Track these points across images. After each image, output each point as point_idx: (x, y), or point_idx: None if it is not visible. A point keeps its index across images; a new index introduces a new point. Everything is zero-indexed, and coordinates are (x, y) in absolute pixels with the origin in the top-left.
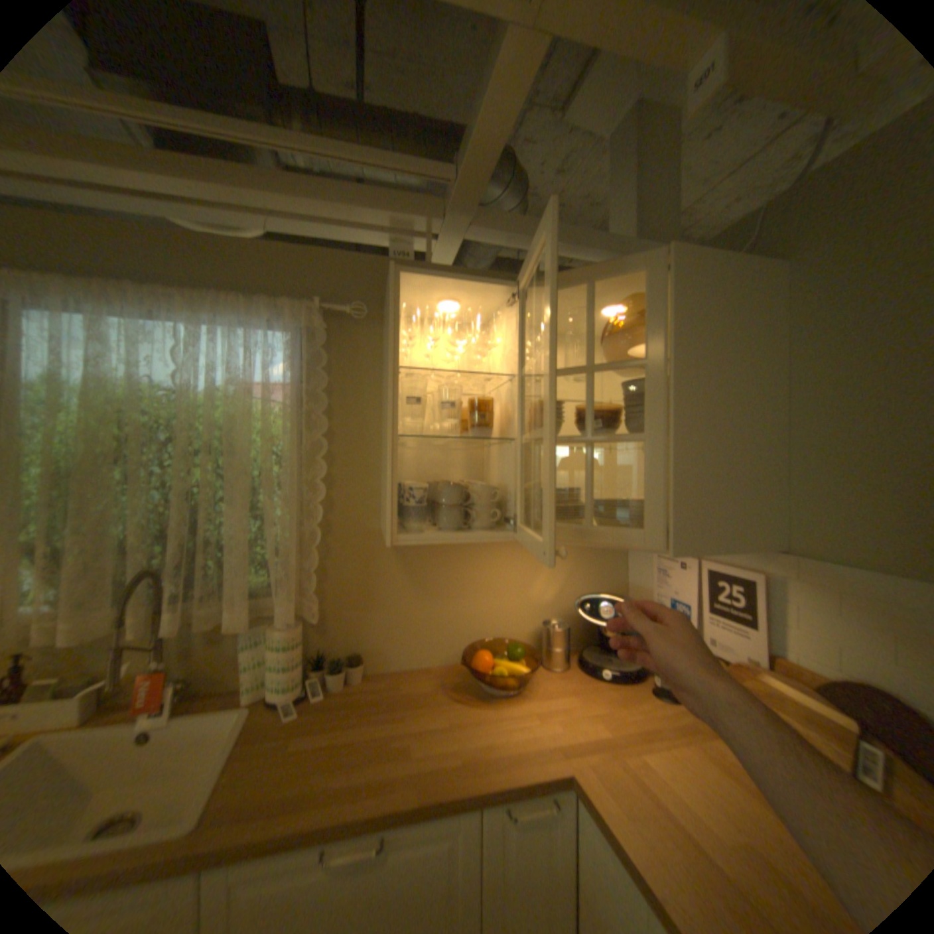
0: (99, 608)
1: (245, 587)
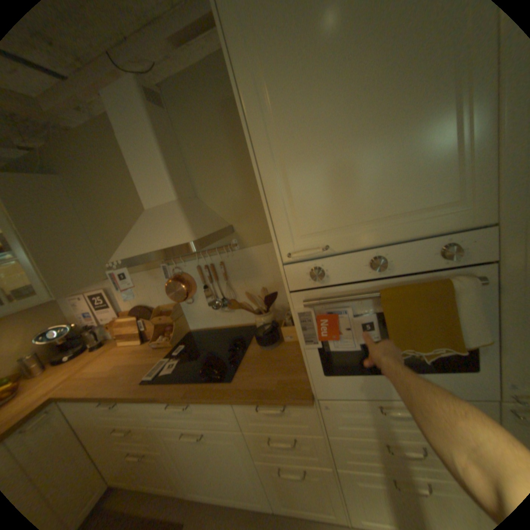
0: None
1: None
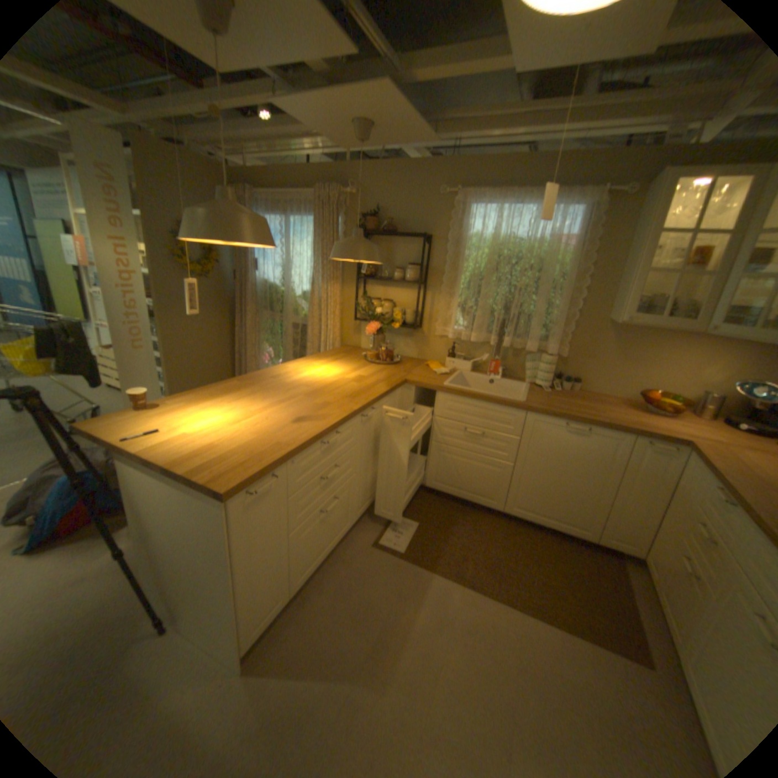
0: (482, 332)
1: (538, 333)
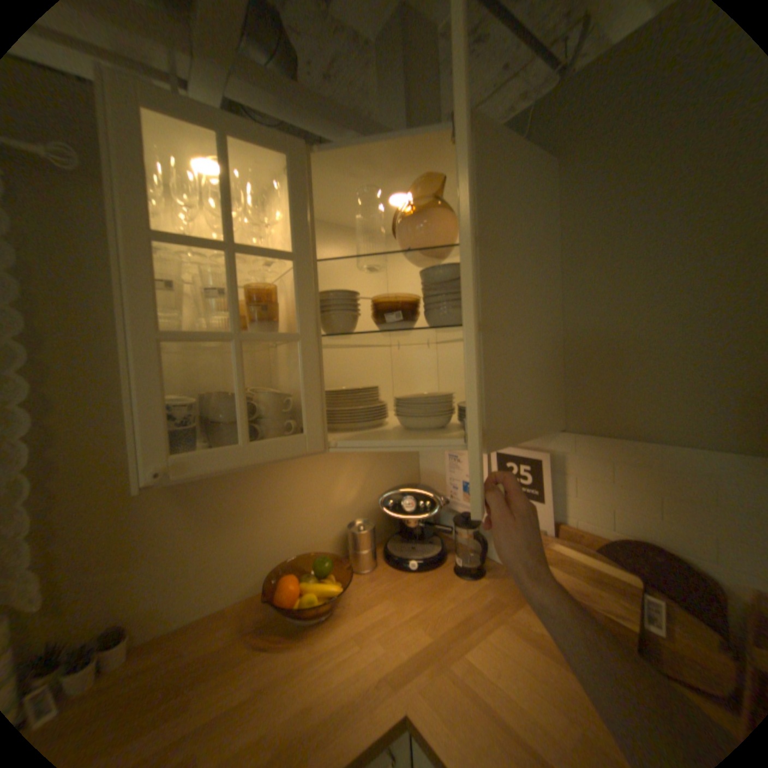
0: None
1: None
